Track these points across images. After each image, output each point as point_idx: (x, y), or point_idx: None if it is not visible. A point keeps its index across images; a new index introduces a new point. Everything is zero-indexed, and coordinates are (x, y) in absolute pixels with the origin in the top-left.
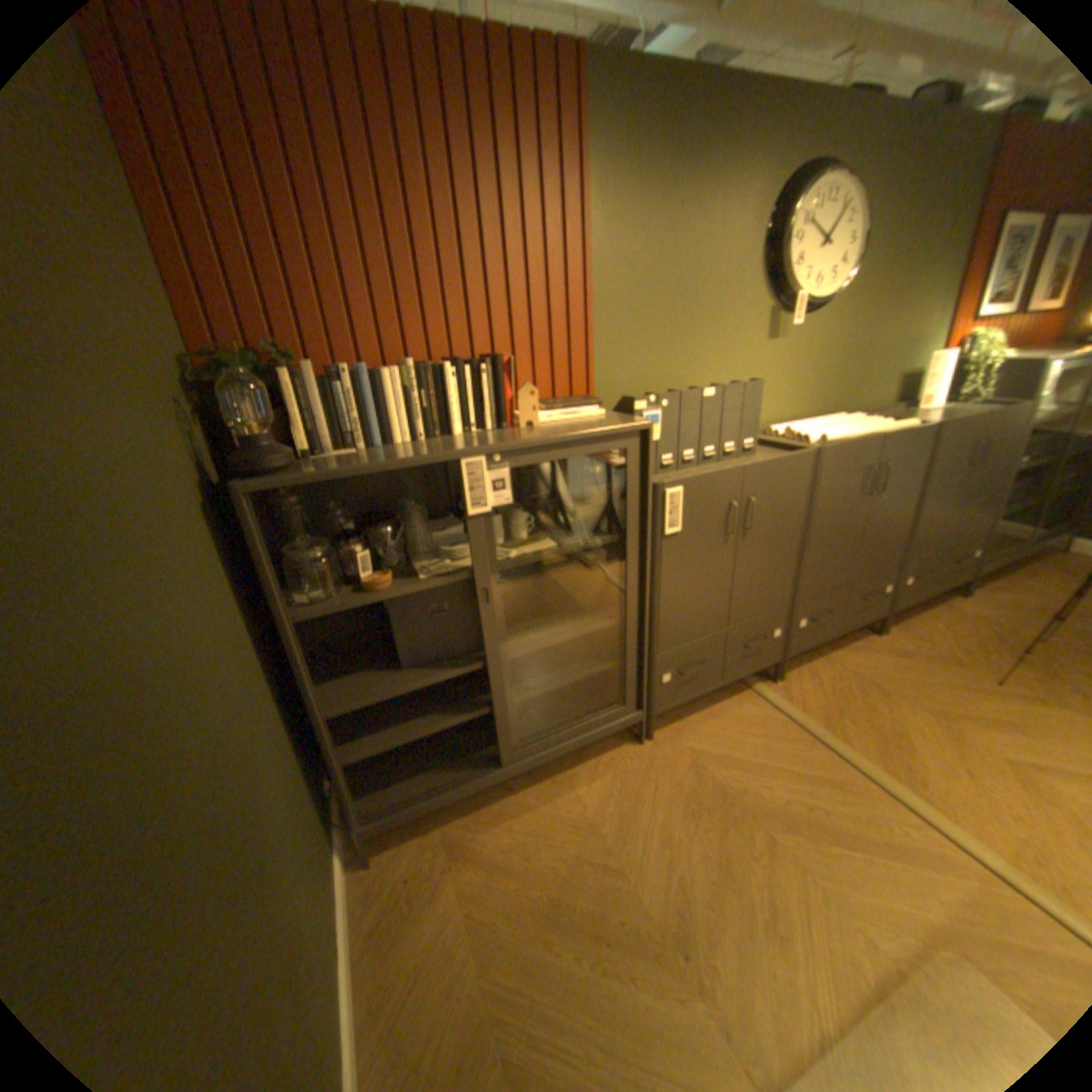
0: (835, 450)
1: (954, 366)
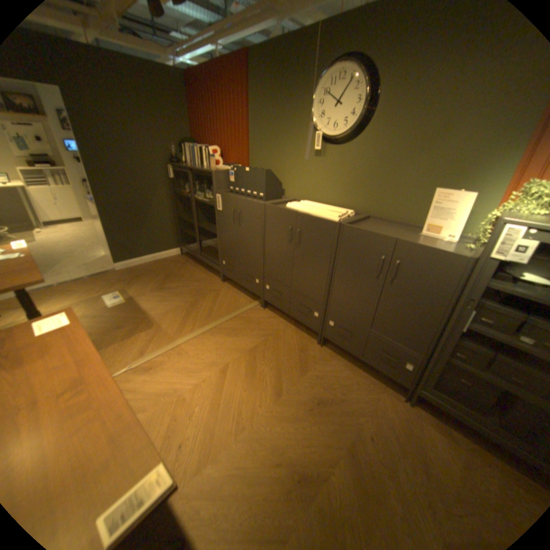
0: (270, 207)
1: (469, 208)
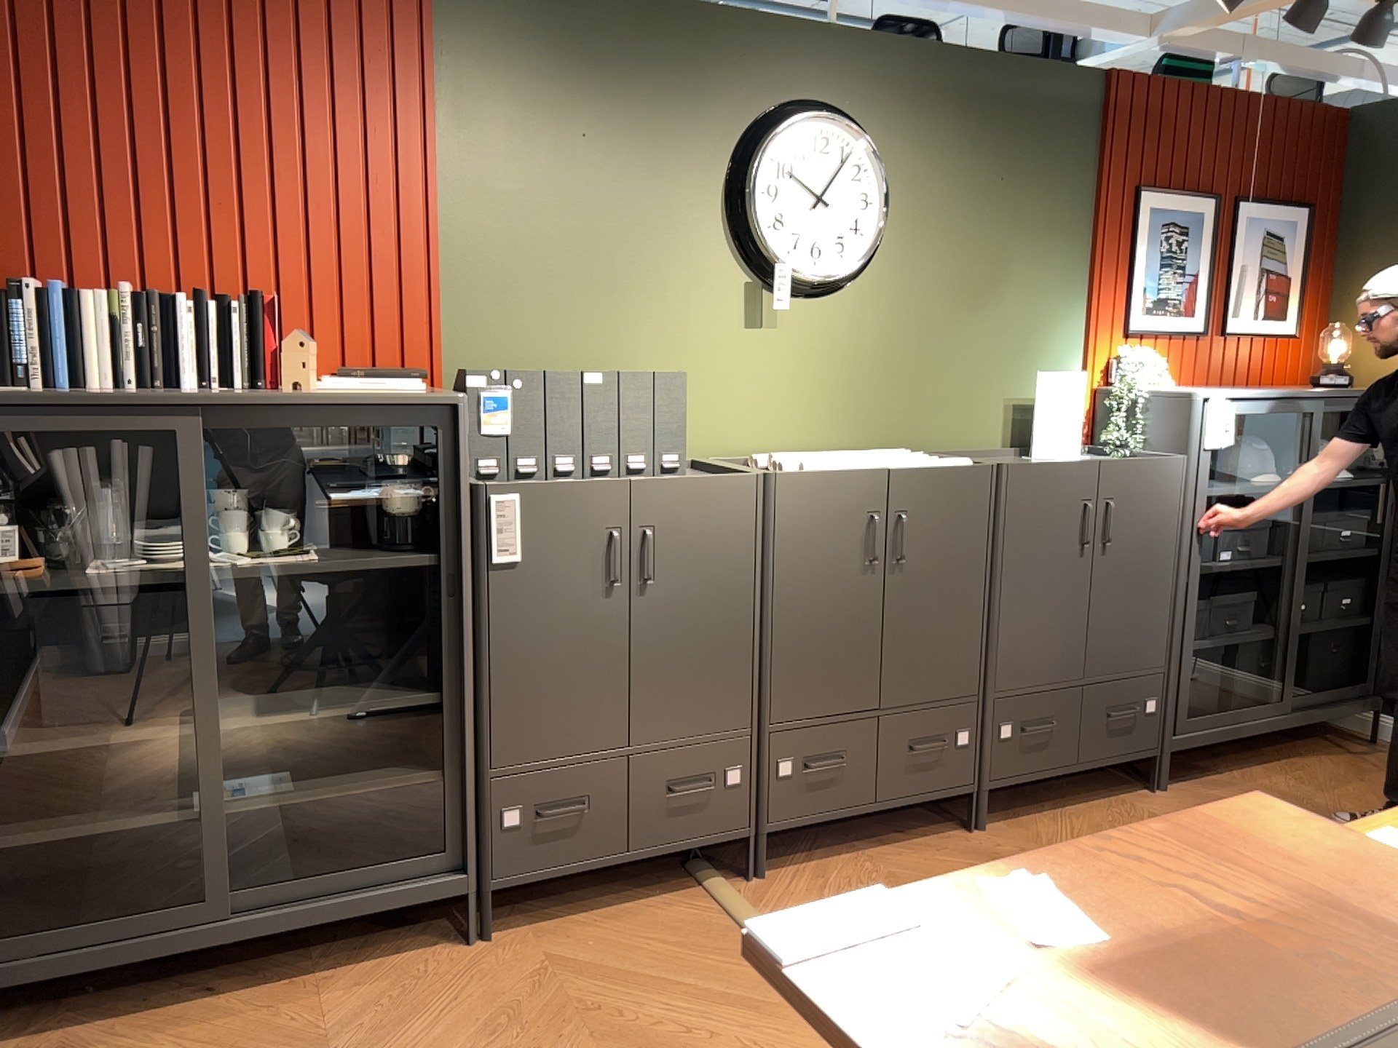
0: (796, 479)
1: (1083, 397)
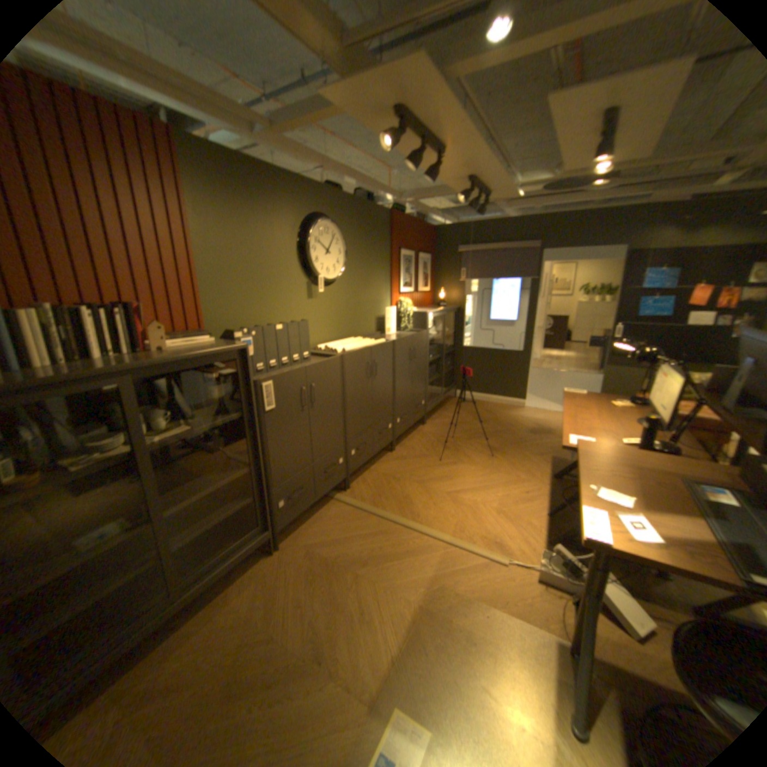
0: (349, 356)
1: (395, 315)
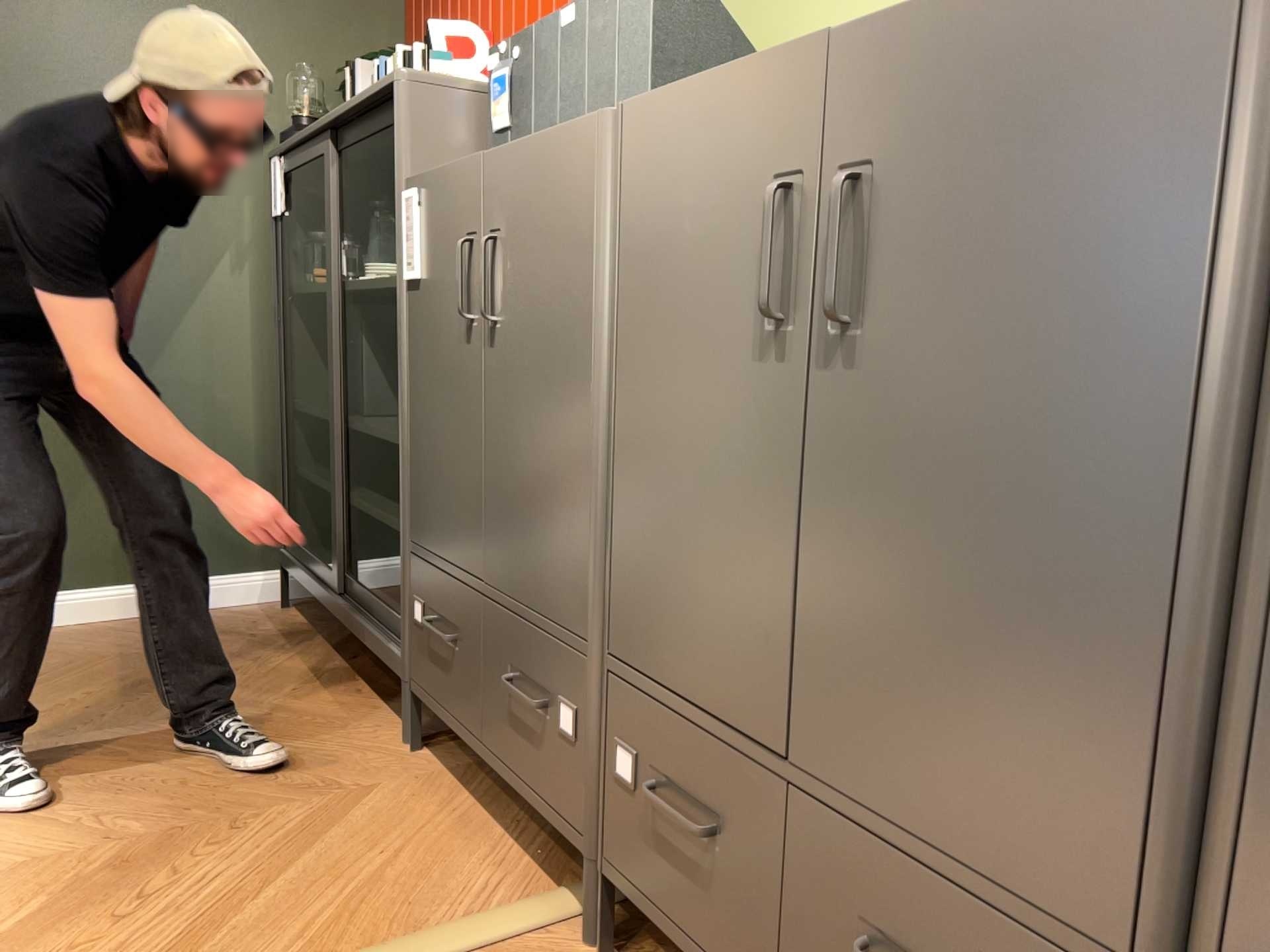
0: (648, 113)
1: None
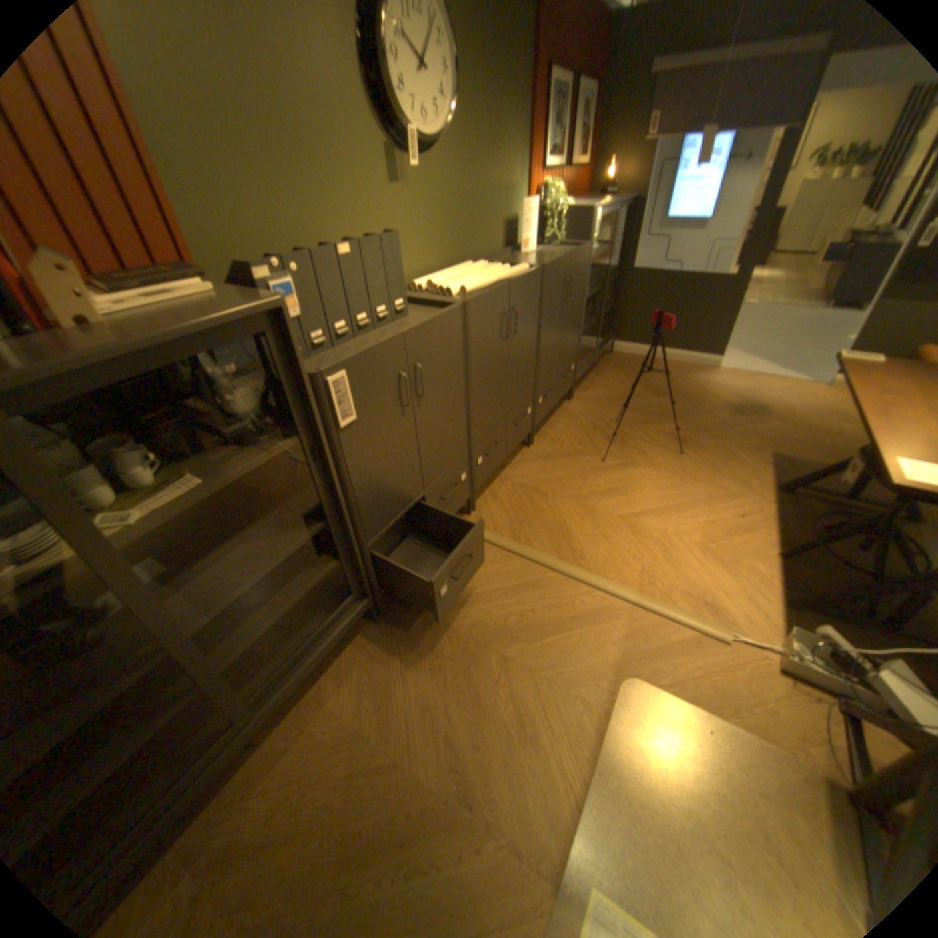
0: (476, 302)
1: (537, 213)
